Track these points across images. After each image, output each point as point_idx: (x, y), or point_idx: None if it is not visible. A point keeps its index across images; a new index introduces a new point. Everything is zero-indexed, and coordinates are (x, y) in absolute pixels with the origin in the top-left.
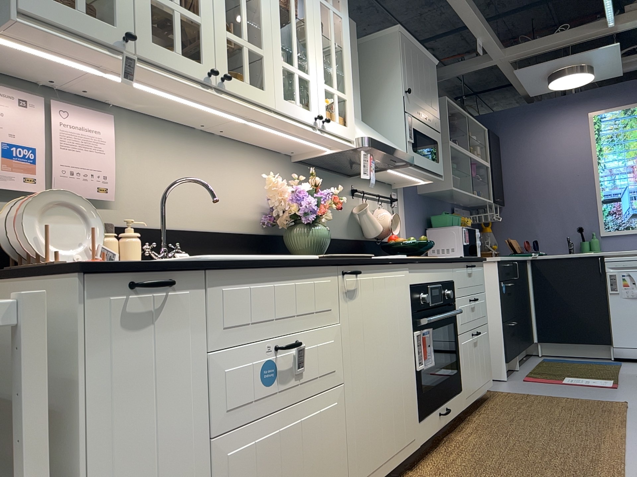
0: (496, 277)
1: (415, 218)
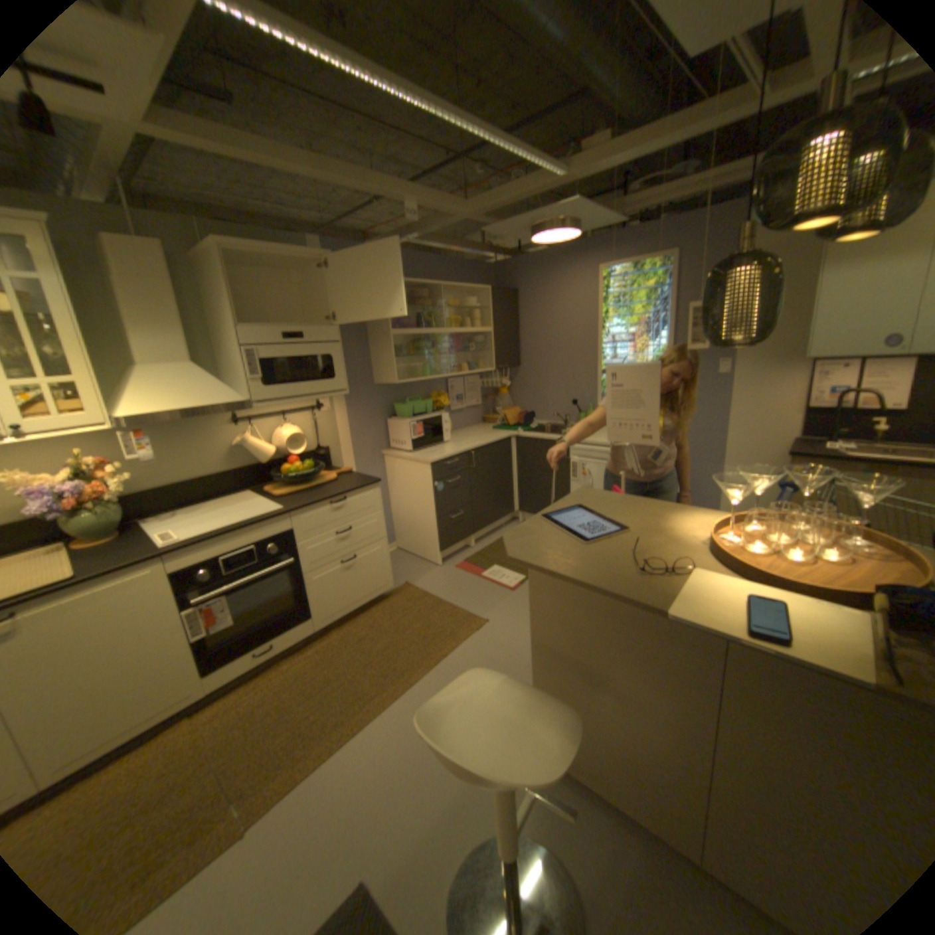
0: (430, 478)
1: (366, 412)
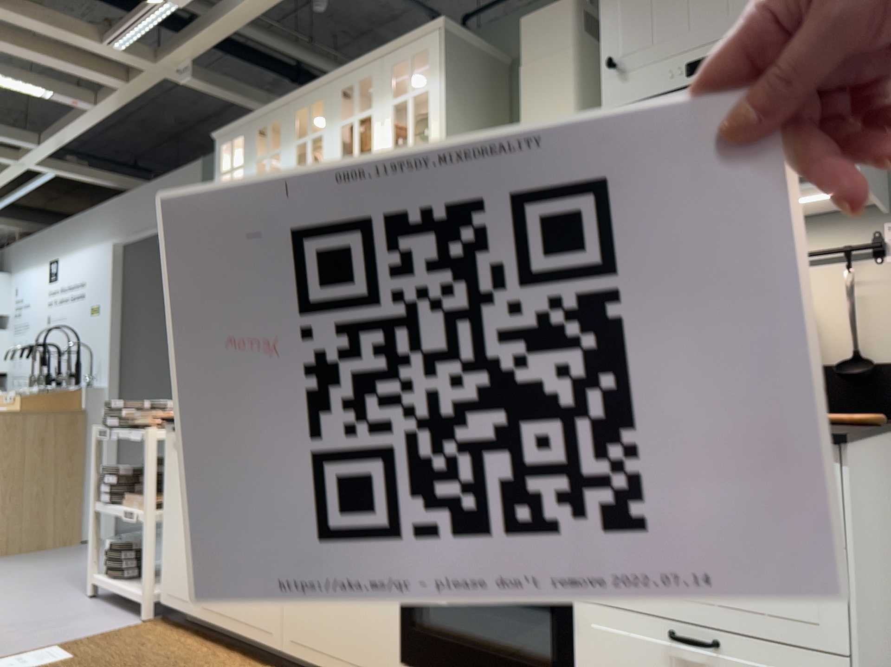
0: None
1: None
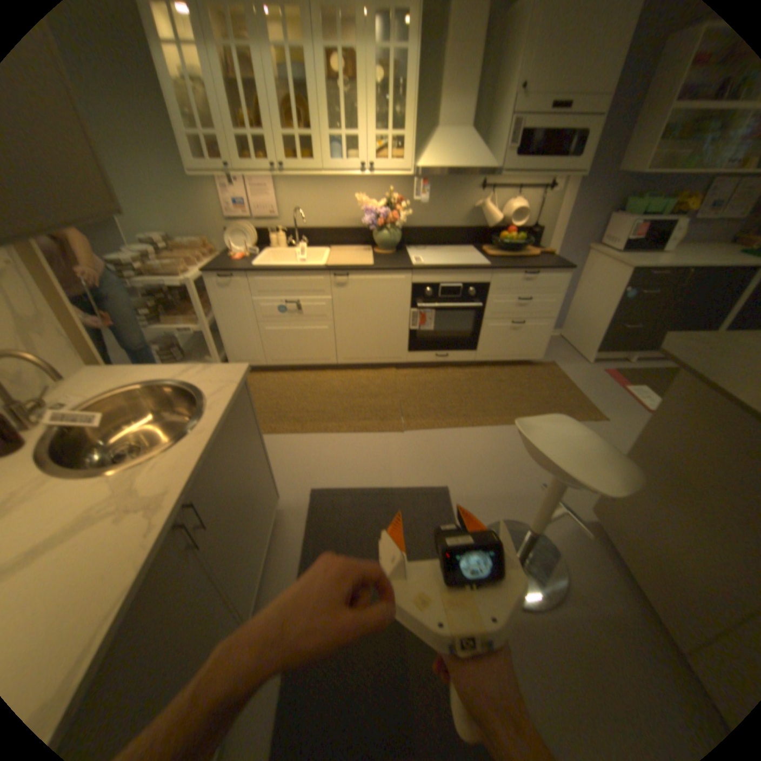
0: (626, 281)
1: (595, 199)
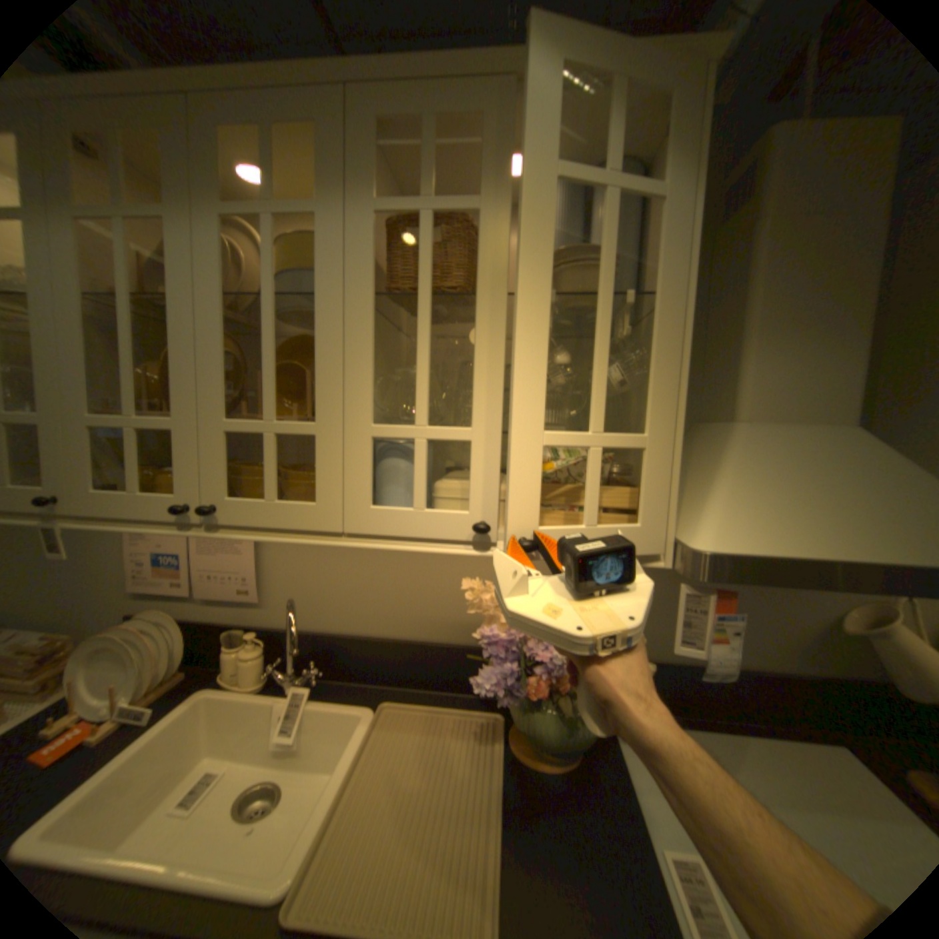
0: None
1: None
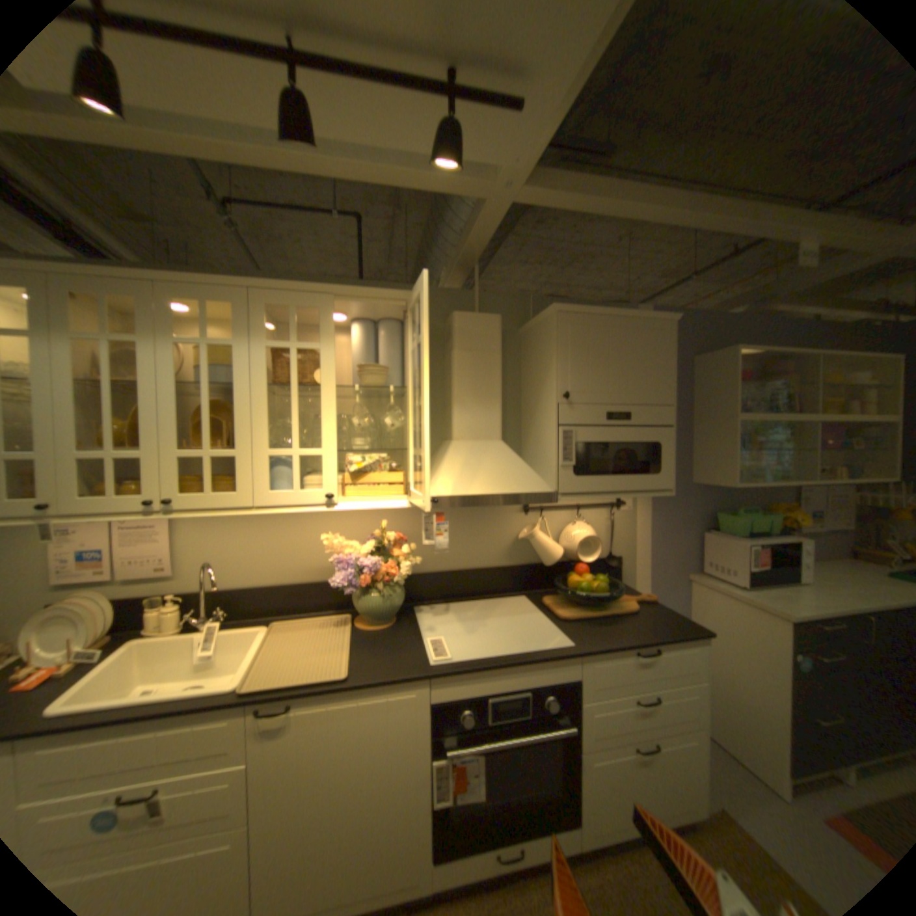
0: (788, 645)
1: (677, 518)
